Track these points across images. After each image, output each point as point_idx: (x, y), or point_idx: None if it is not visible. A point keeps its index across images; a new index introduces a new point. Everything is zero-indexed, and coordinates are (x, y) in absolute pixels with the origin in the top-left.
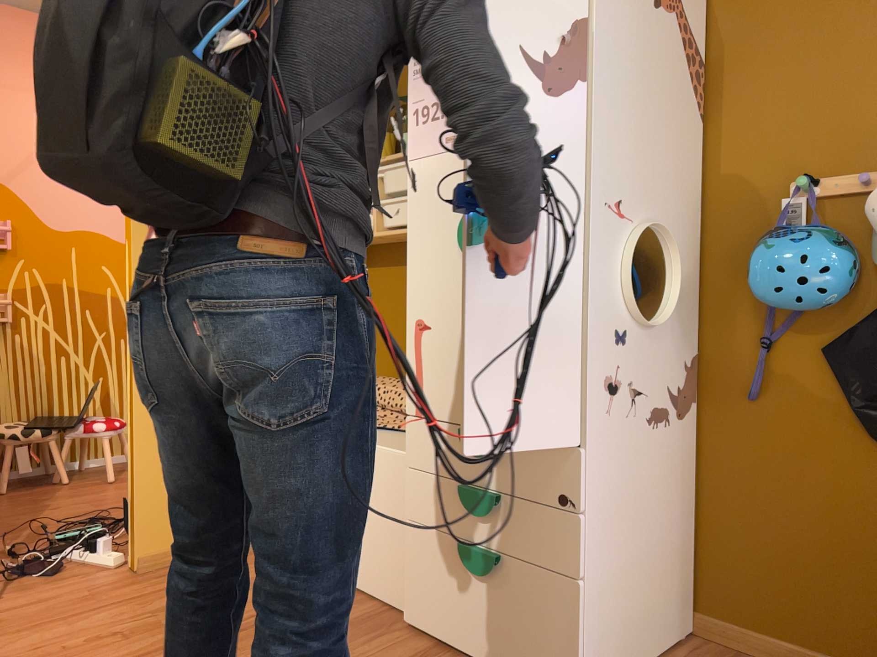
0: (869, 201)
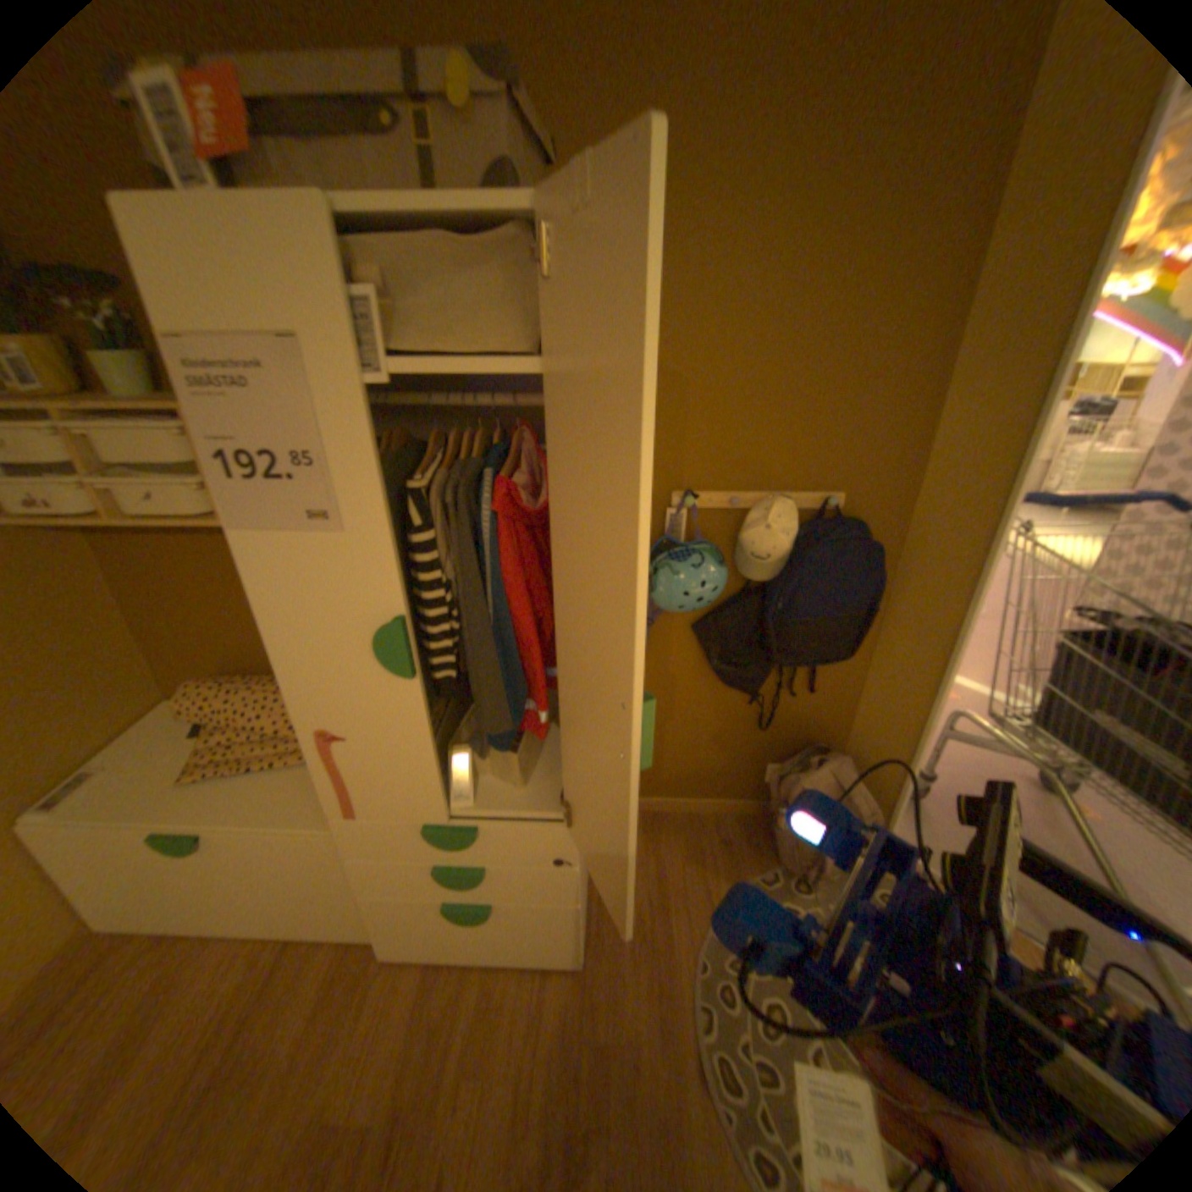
0: (744, 527)
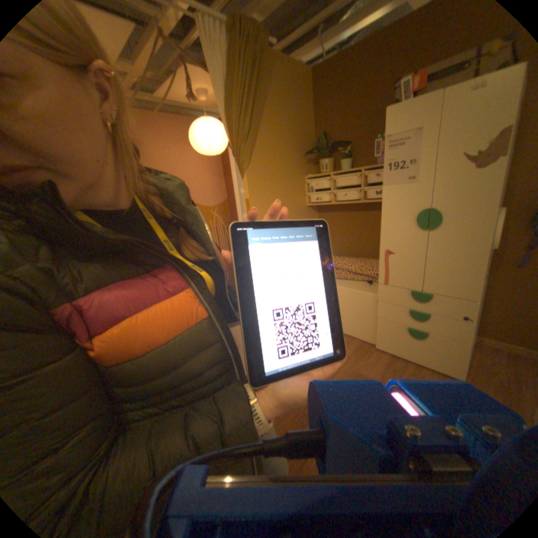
0: None
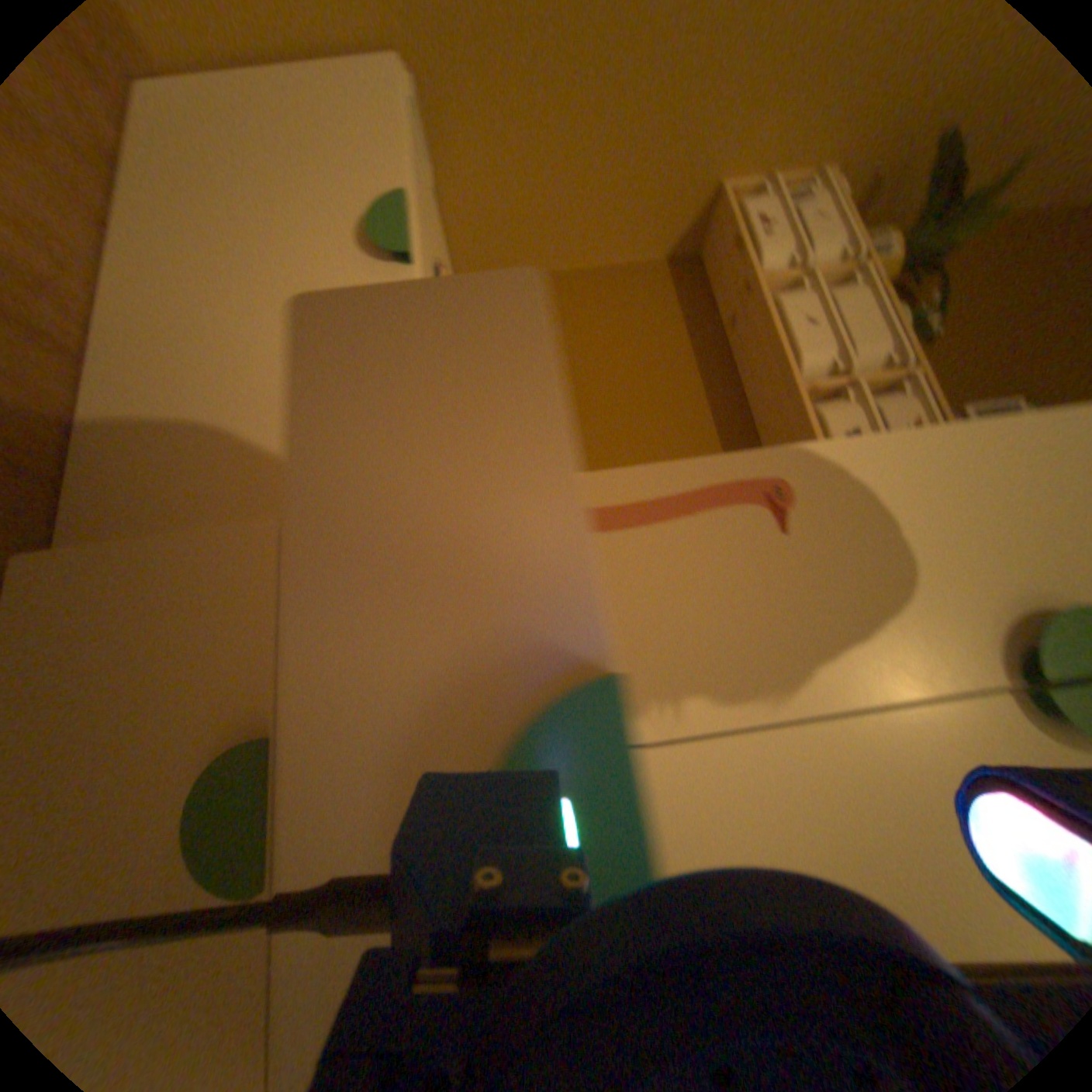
0: None
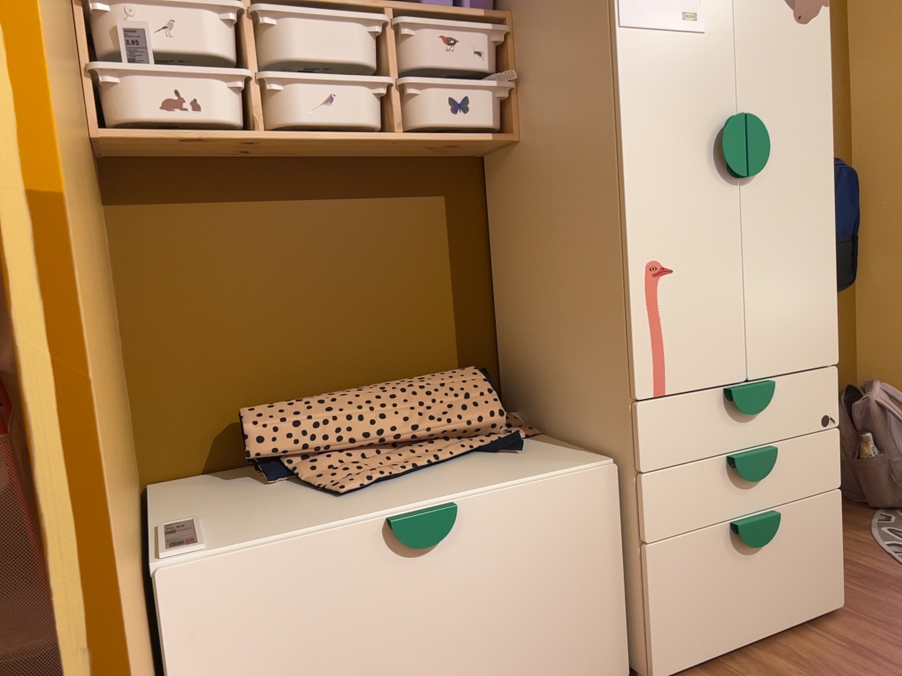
0: None
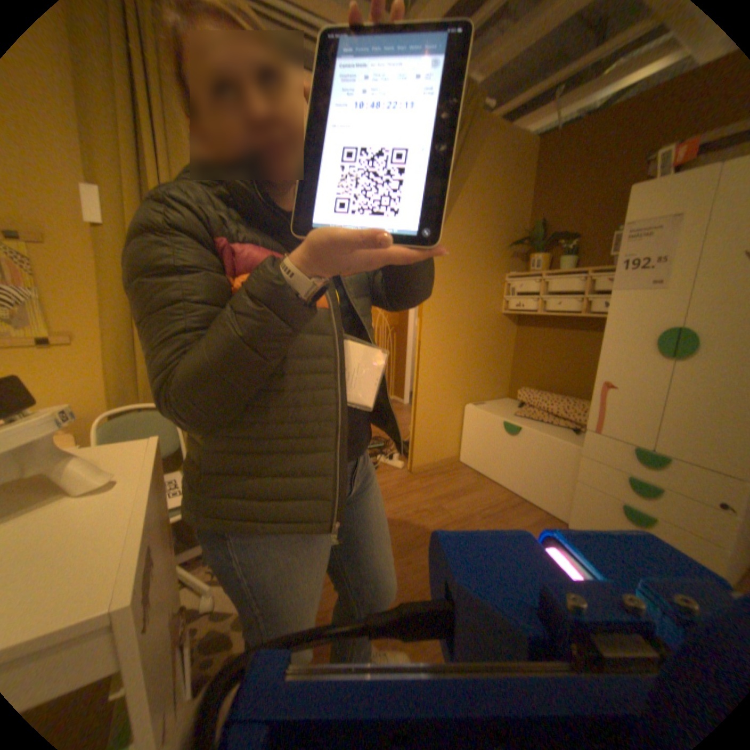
0: None
